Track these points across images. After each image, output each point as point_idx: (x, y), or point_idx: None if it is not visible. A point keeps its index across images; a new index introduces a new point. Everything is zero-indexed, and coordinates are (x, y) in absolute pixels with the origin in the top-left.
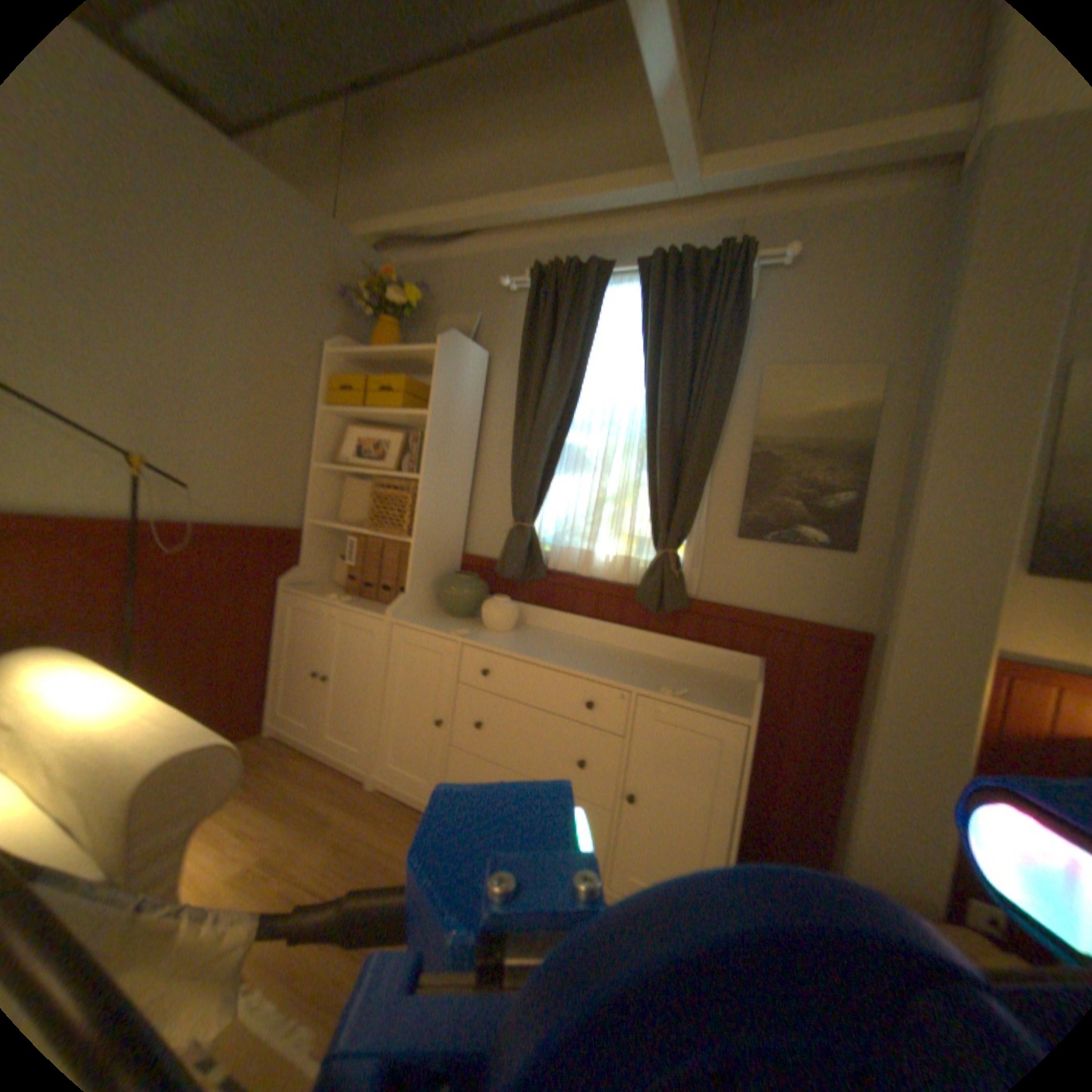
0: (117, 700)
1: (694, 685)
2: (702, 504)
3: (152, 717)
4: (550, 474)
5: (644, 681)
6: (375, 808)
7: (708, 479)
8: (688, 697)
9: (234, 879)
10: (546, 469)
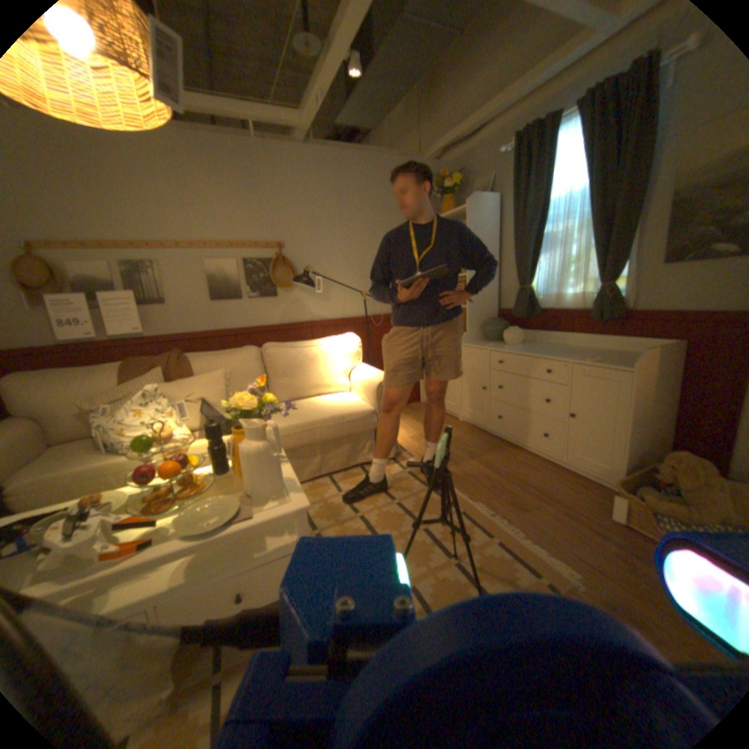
0: (369, 369)
1: (617, 358)
2: (636, 247)
3: (377, 372)
4: (537, 254)
5: (581, 357)
6: (462, 426)
7: (639, 229)
8: (602, 362)
9: (410, 437)
10: (535, 251)
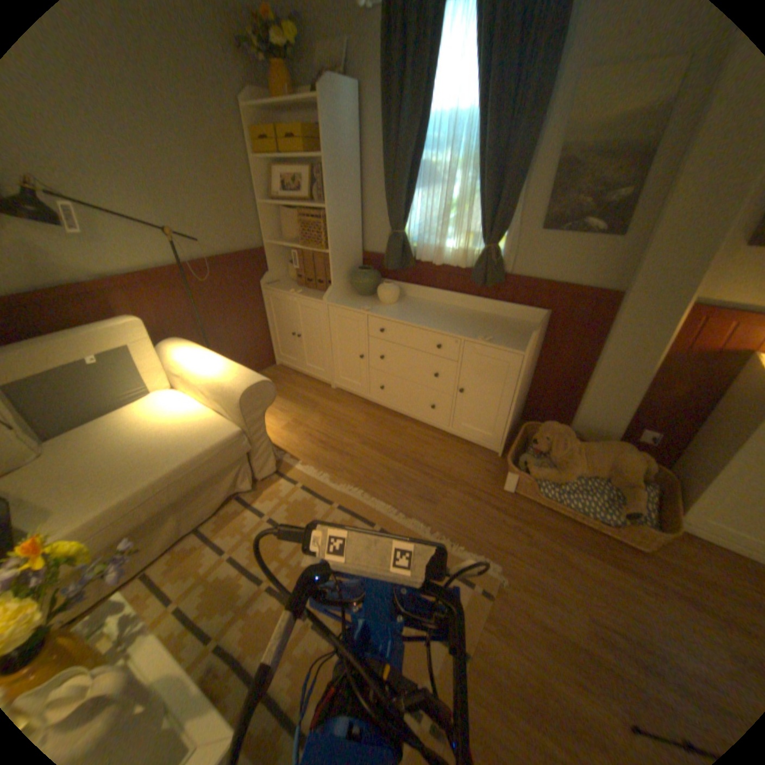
0: (213, 362)
1: (499, 331)
2: (518, 206)
3: (230, 369)
4: (412, 190)
5: (469, 332)
6: (337, 396)
7: (524, 185)
8: (492, 341)
9: (282, 426)
10: (409, 185)
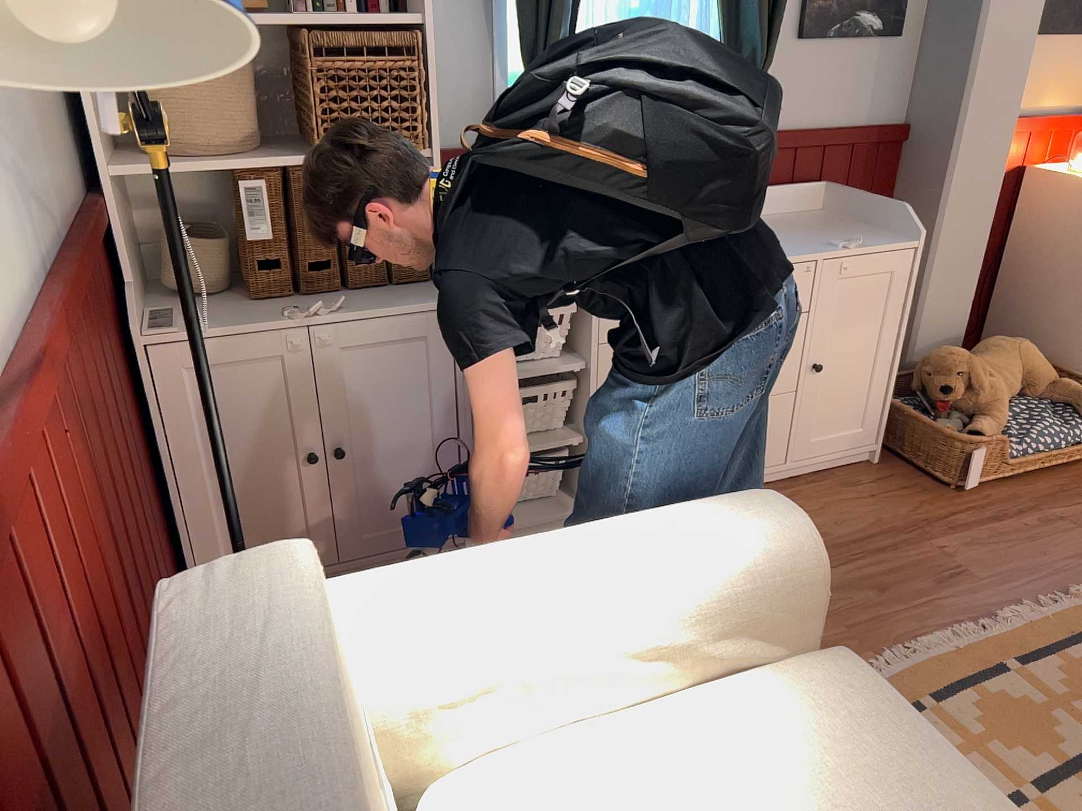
0: (577, 552)
1: (822, 232)
2: None
3: (664, 529)
4: None
5: (804, 245)
6: None
7: None
8: (857, 244)
9: None
10: None
